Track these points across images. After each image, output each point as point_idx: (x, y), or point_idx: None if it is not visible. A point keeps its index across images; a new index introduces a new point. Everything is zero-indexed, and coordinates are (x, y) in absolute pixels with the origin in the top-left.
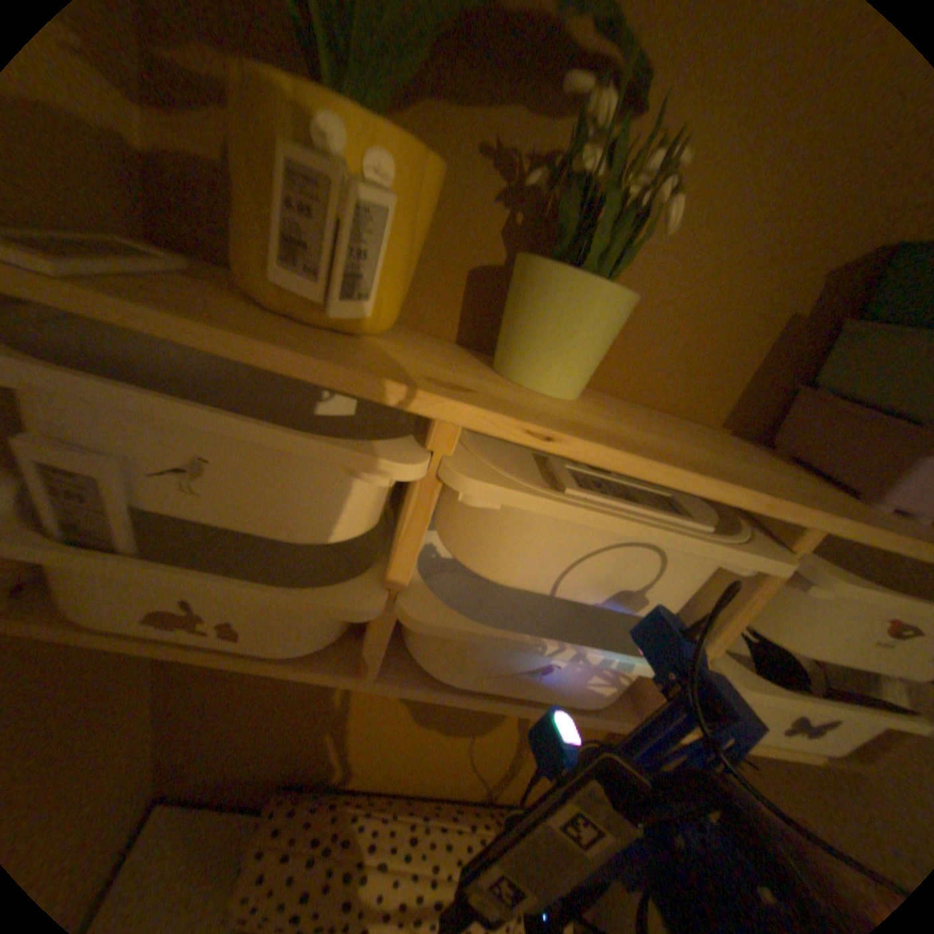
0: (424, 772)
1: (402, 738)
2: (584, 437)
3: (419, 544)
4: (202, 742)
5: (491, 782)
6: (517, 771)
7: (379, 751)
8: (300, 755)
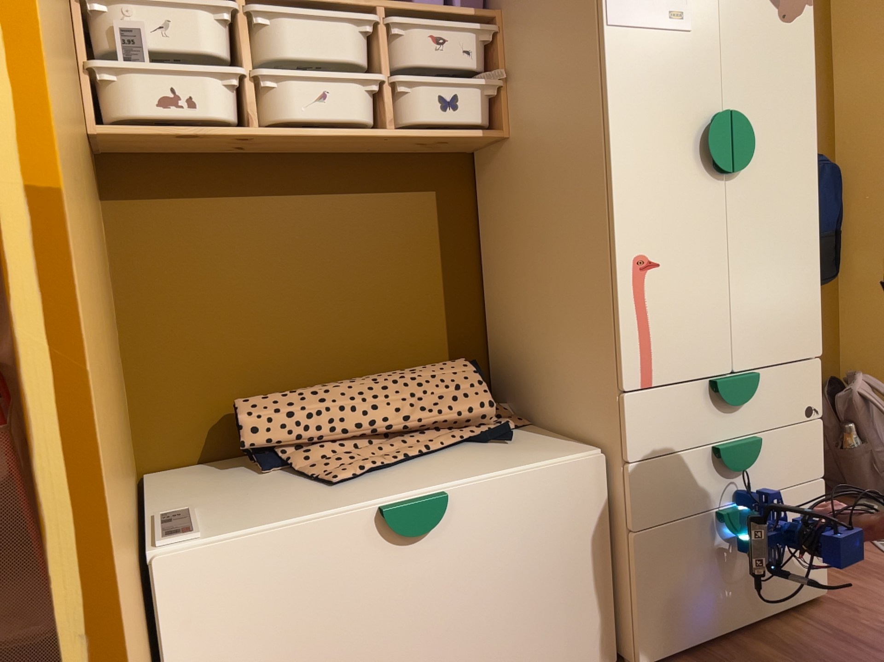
0: (340, 360)
1: (309, 325)
2: (286, 2)
3: (247, 50)
4: (163, 385)
5: (392, 353)
6: (404, 333)
7: (298, 346)
8: (241, 374)
